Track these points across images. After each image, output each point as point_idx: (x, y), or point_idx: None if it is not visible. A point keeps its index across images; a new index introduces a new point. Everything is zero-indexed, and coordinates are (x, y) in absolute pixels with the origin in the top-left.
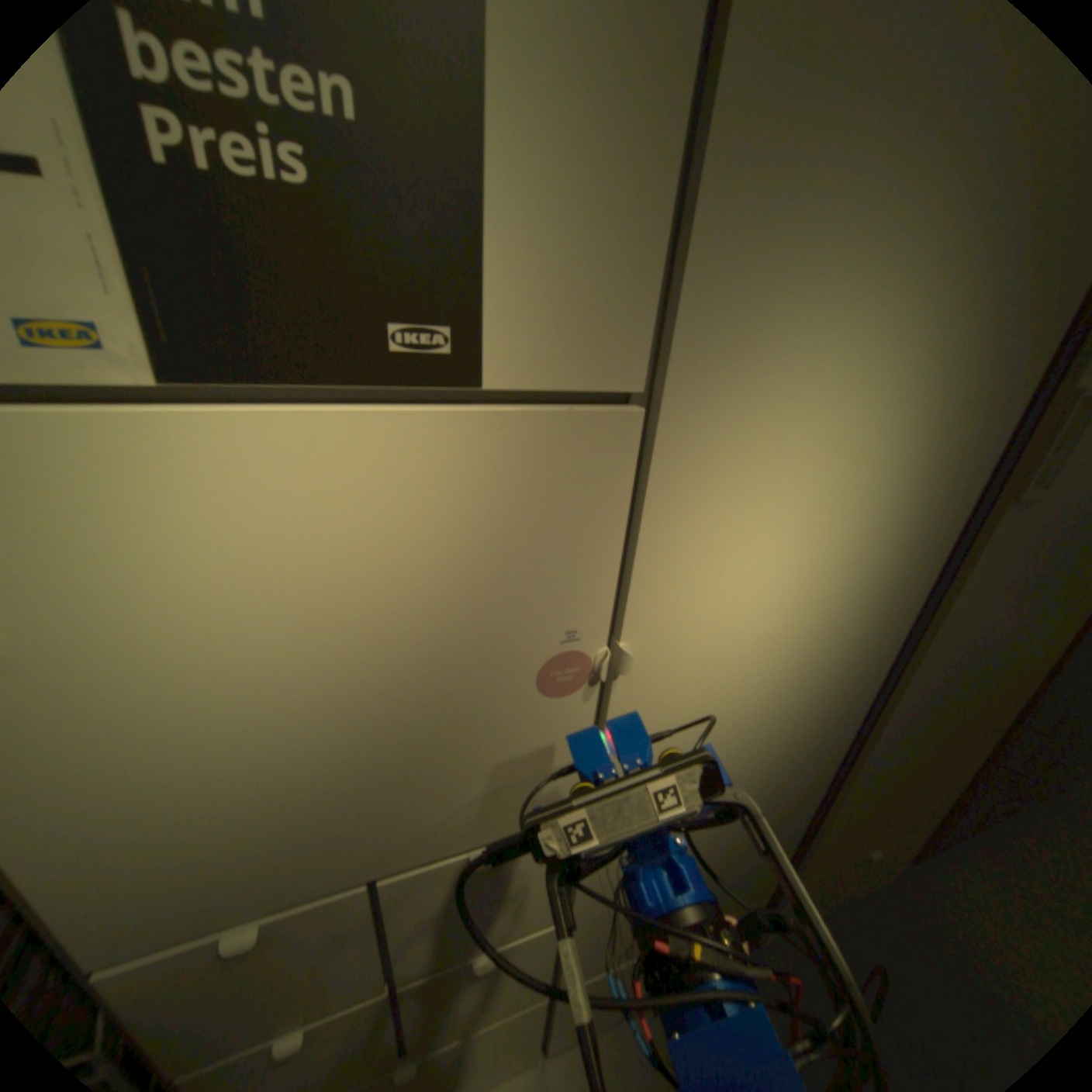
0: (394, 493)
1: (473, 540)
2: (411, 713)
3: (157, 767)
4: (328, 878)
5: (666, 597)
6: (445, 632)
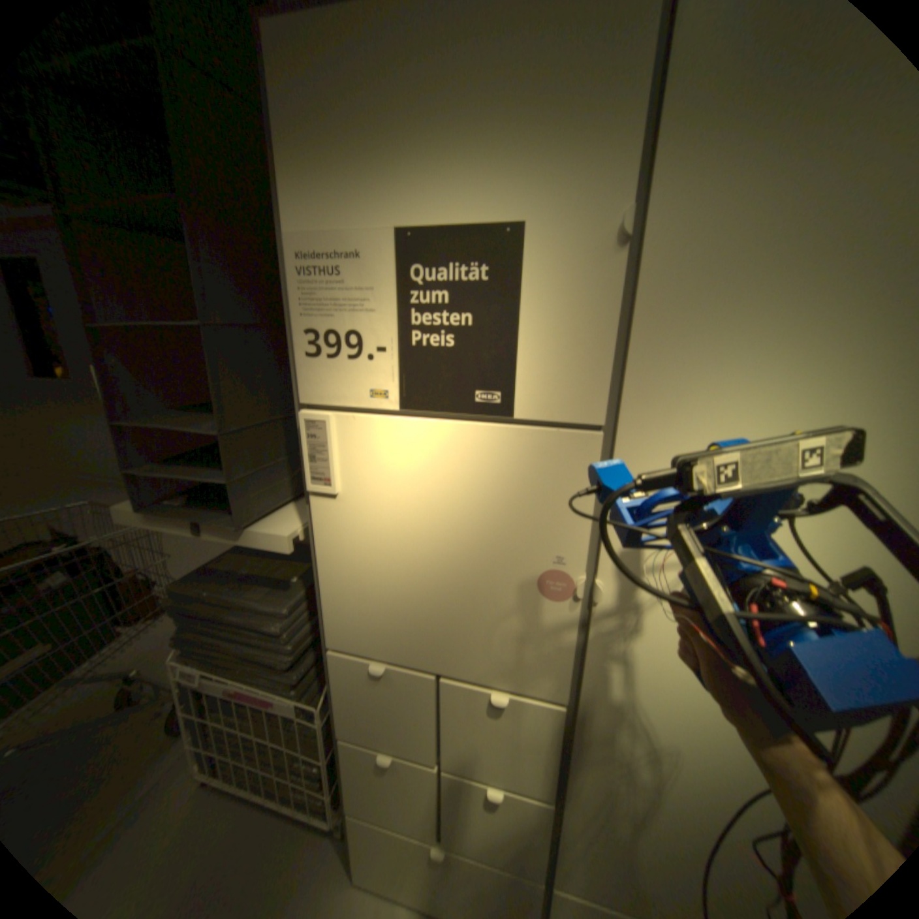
0: (471, 462)
1: (505, 491)
2: (468, 579)
3: (368, 561)
4: (419, 662)
5: (633, 559)
6: (488, 538)
